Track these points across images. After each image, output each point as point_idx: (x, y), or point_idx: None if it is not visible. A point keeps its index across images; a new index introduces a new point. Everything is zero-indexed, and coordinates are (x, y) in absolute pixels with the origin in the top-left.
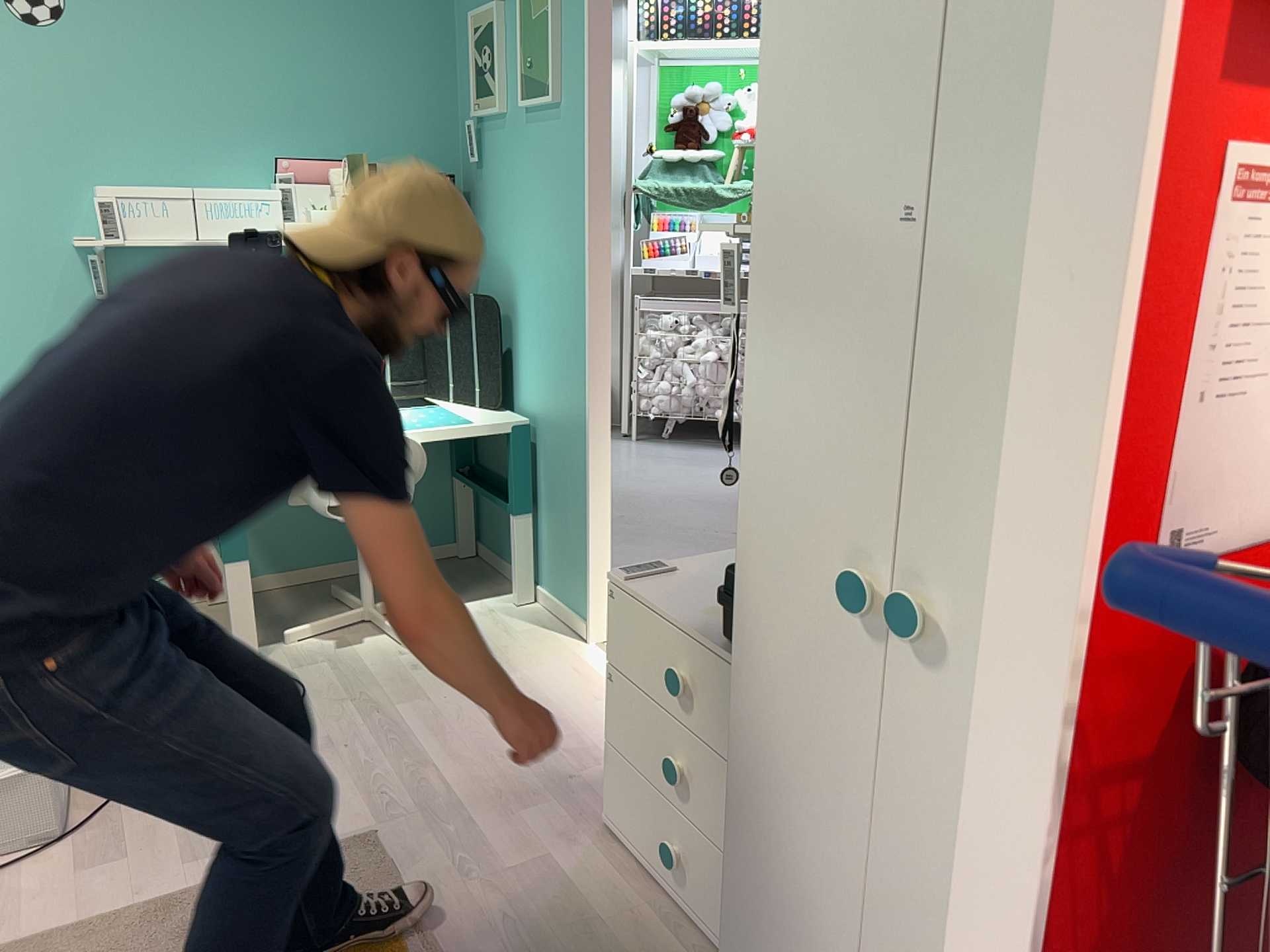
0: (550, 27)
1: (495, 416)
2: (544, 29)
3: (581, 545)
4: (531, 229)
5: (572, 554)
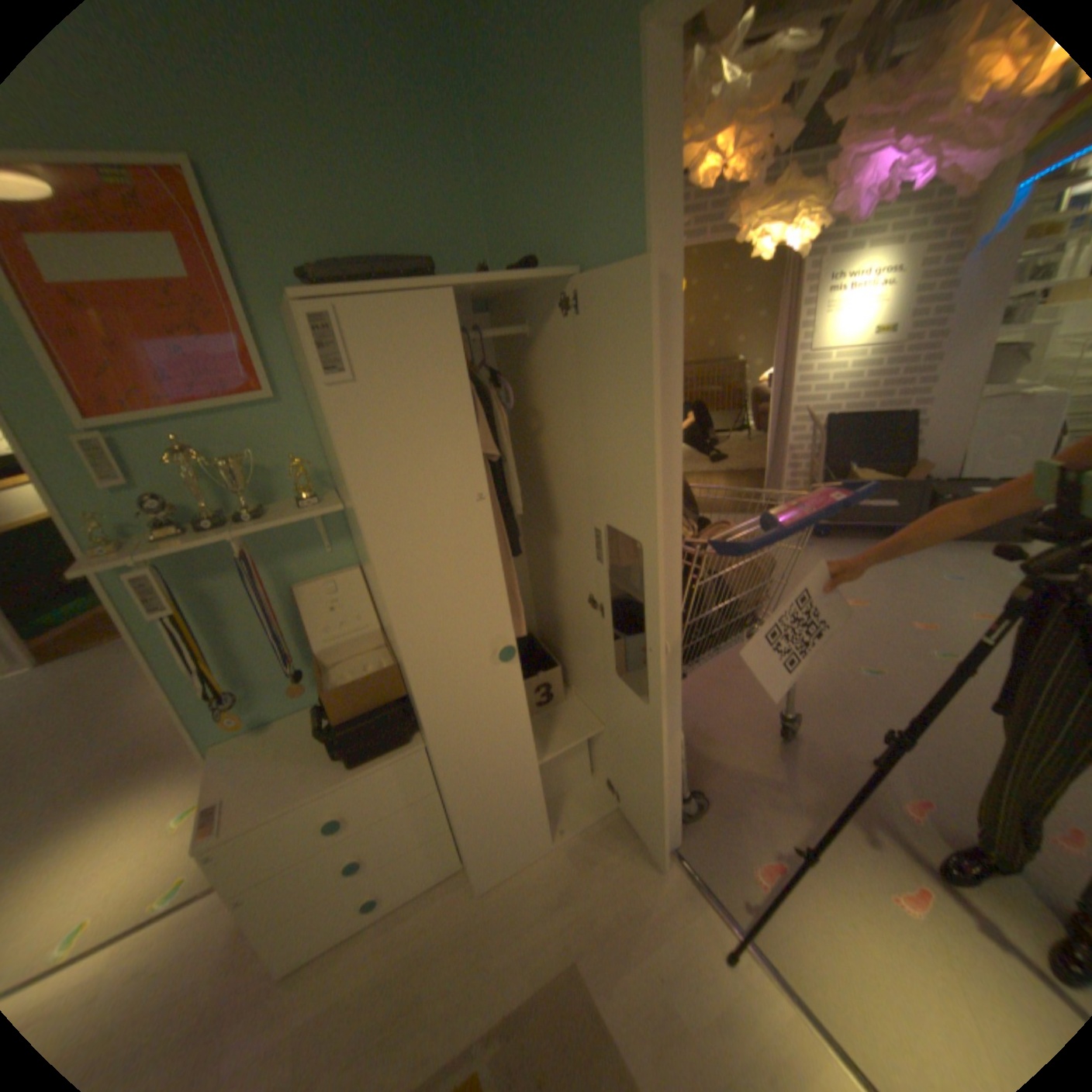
0: None
1: None
2: None
3: None
4: None
5: None
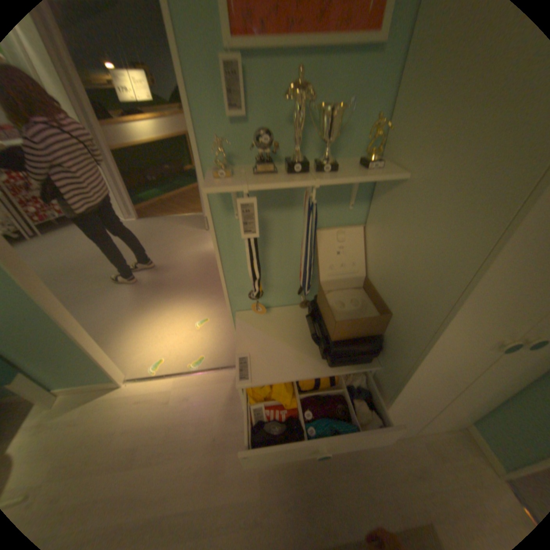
0: None
1: None
2: None
3: (84, 362)
4: None
5: (76, 368)
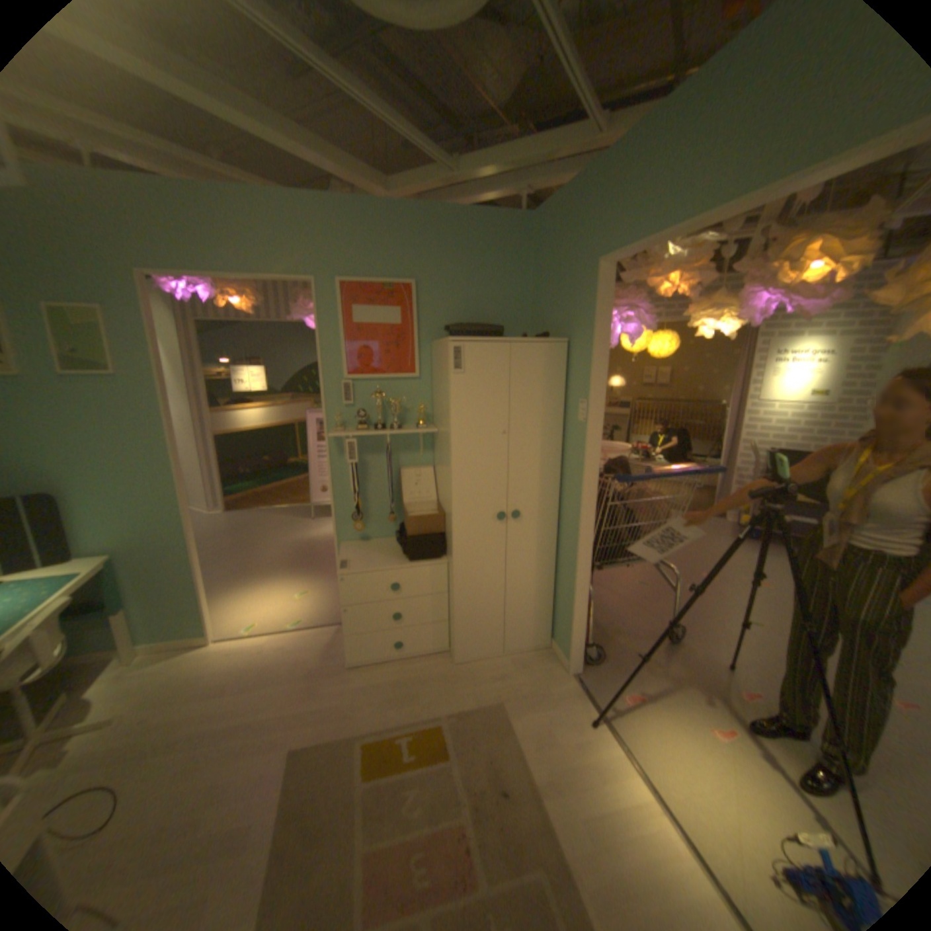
0: (102, 333)
1: (79, 566)
2: (93, 333)
3: (187, 603)
4: (82, 447)
5: (176, 612)
